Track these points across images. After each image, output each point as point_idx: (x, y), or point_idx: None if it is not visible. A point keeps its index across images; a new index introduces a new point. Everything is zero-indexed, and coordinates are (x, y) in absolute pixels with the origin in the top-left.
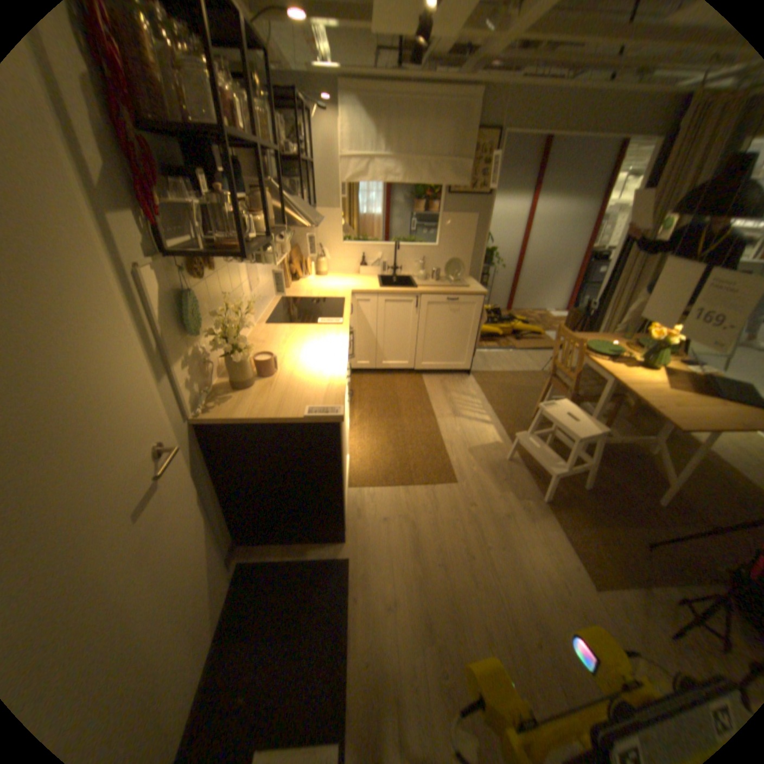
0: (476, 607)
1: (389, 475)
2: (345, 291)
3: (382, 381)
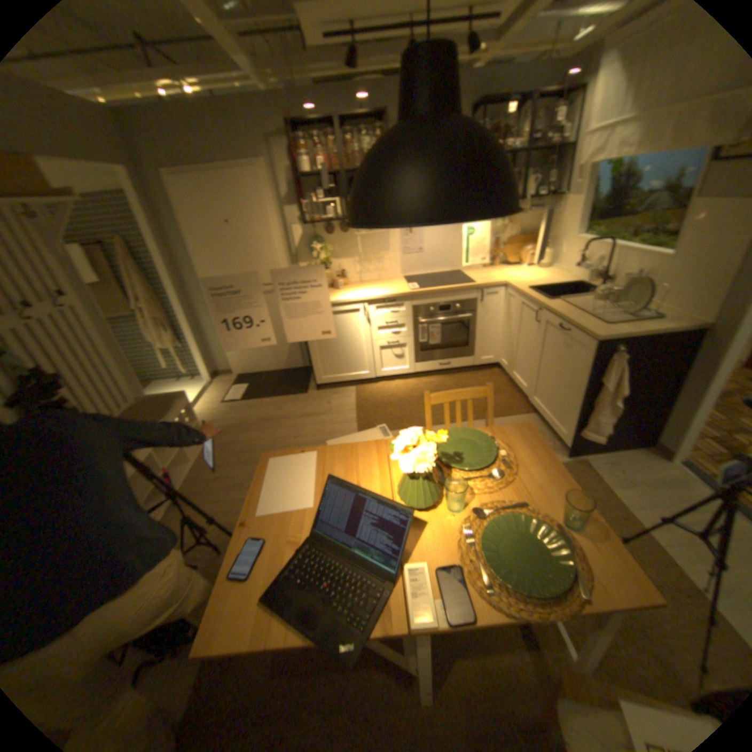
0: (267, 438)
1: (364, 401)
2: (498, 280)
3: (501, 388)
